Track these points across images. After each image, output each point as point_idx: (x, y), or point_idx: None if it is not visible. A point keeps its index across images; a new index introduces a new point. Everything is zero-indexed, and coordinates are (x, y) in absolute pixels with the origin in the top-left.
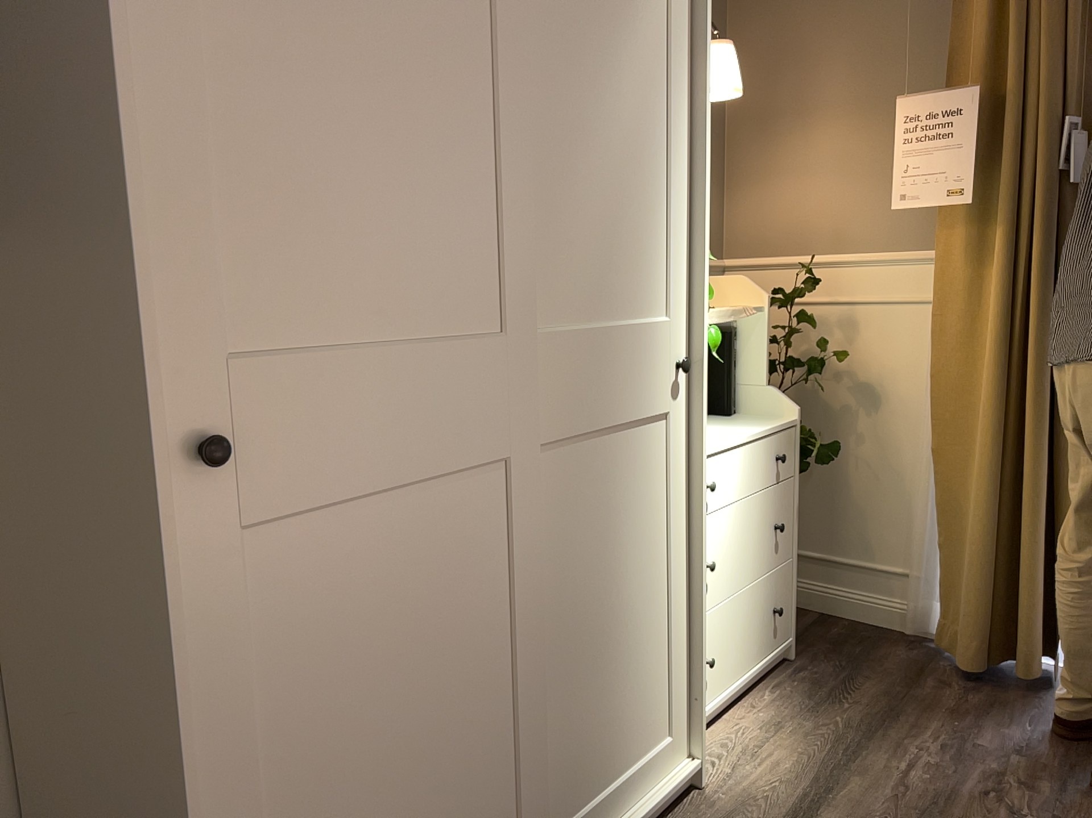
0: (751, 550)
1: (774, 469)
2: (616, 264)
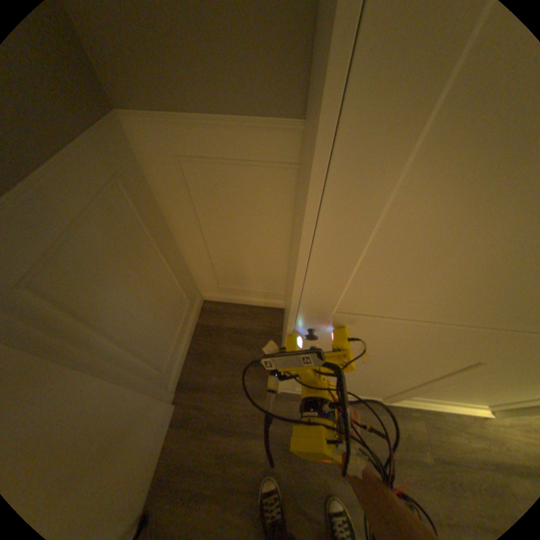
0: None
1: None
2: None
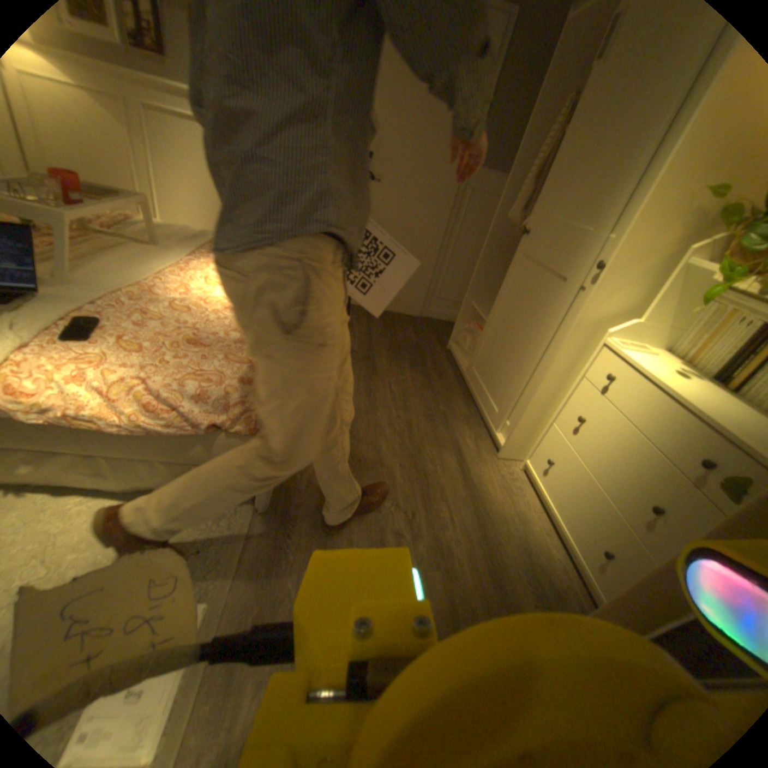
0: (622, 474)
1: (696, 462)
2: (602, 198)
